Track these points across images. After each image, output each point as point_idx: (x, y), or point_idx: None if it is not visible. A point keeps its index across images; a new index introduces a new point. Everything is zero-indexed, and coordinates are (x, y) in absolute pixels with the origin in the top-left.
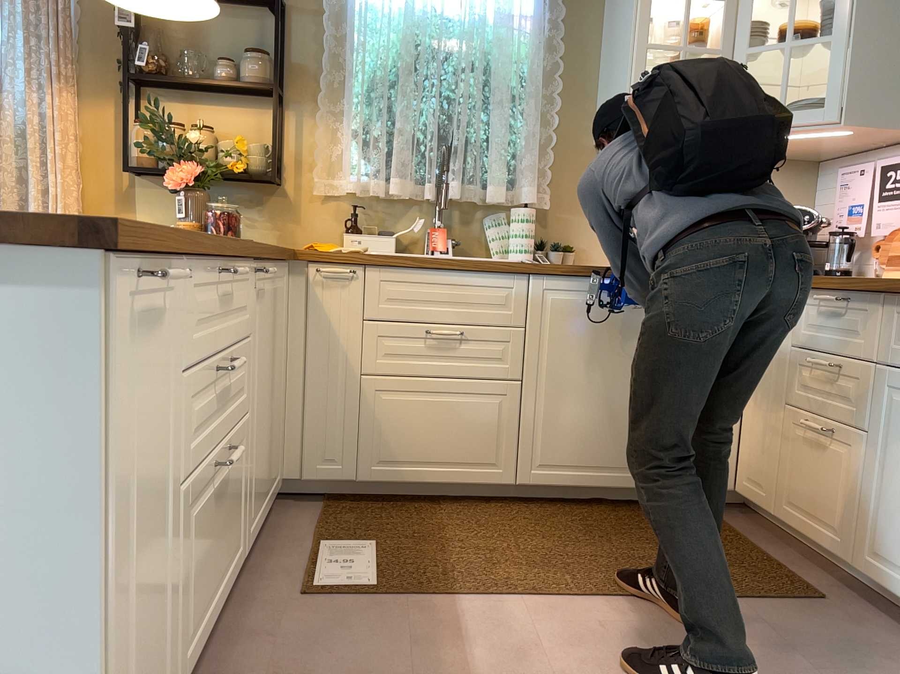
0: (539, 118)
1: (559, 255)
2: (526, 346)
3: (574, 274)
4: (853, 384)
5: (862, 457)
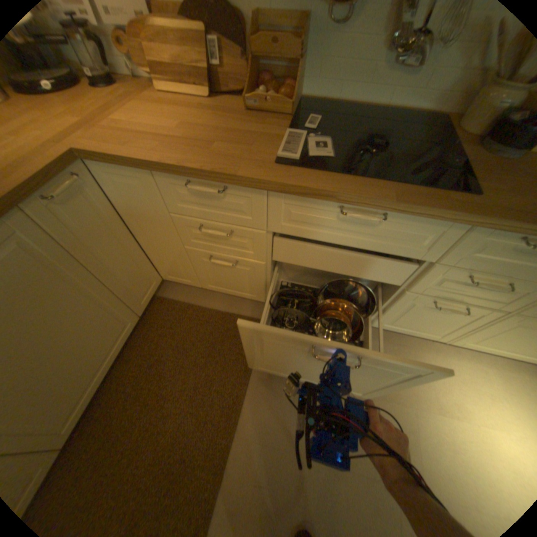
0: None
1: None
2: None
3: None
4: (245, 239)
5: (262, 270)
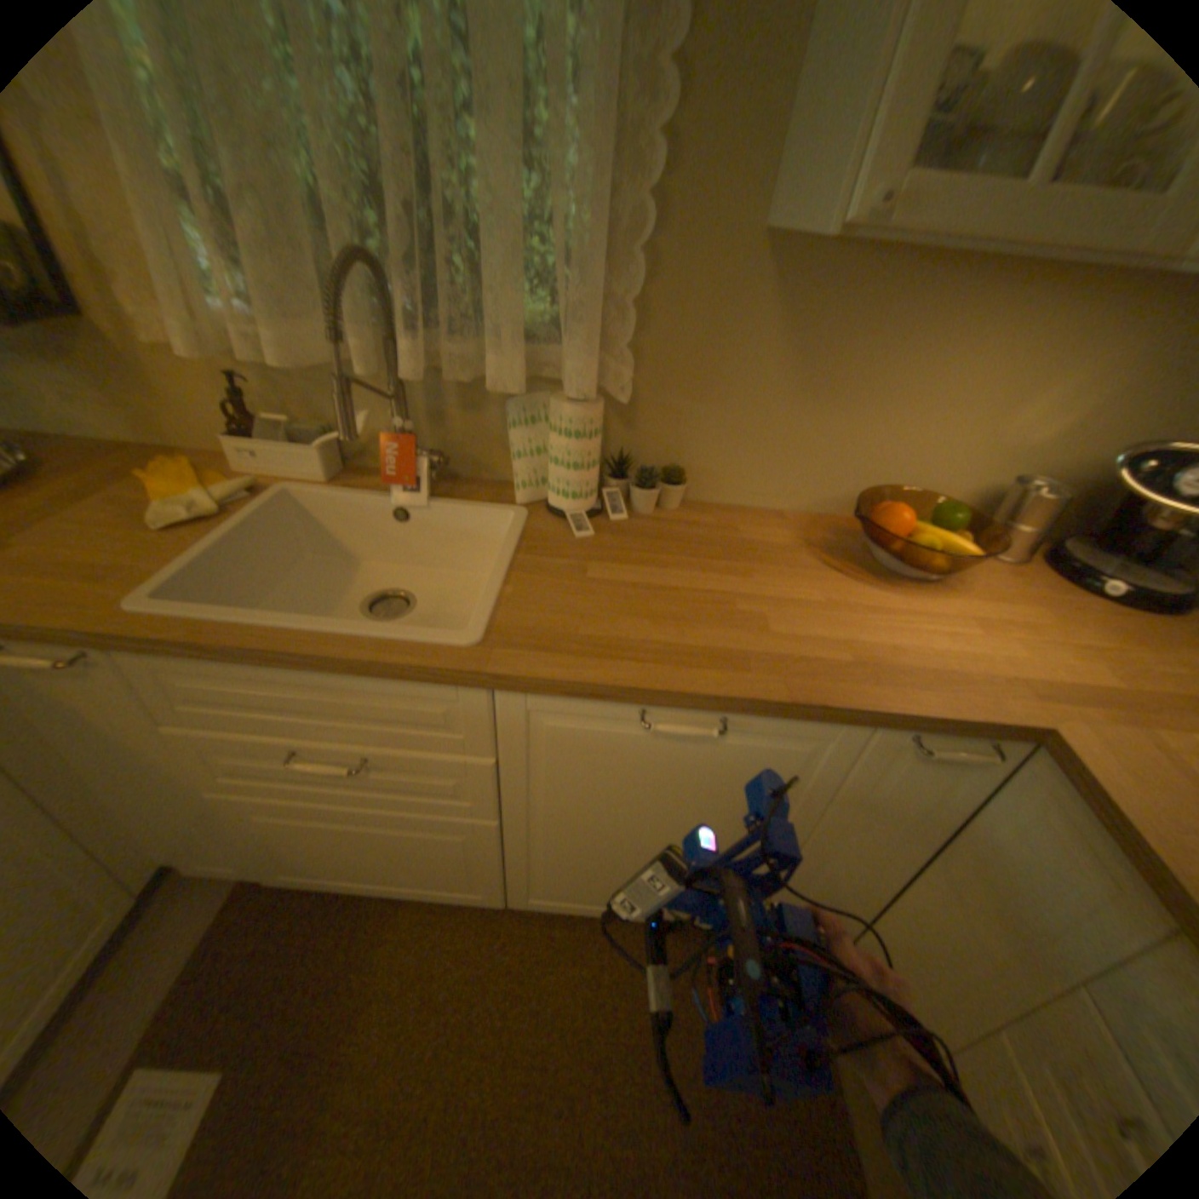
0: (628, 144)
1: (646, 501)
2: (501, 783)
3: (594, 701)
4: None
5: None
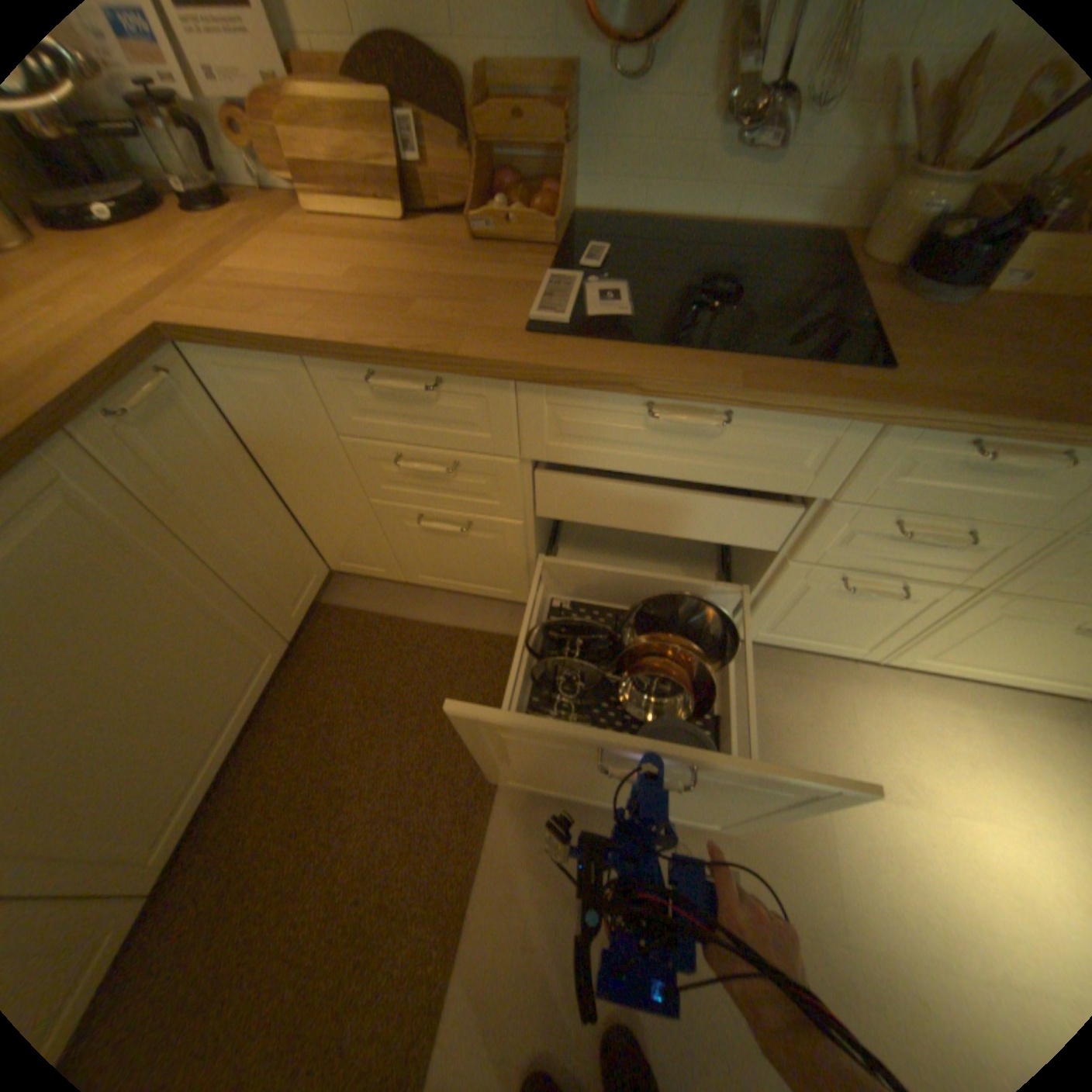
0: None
1: None
2: None
3: None
4: (482, 478)
5: (518, 539)
